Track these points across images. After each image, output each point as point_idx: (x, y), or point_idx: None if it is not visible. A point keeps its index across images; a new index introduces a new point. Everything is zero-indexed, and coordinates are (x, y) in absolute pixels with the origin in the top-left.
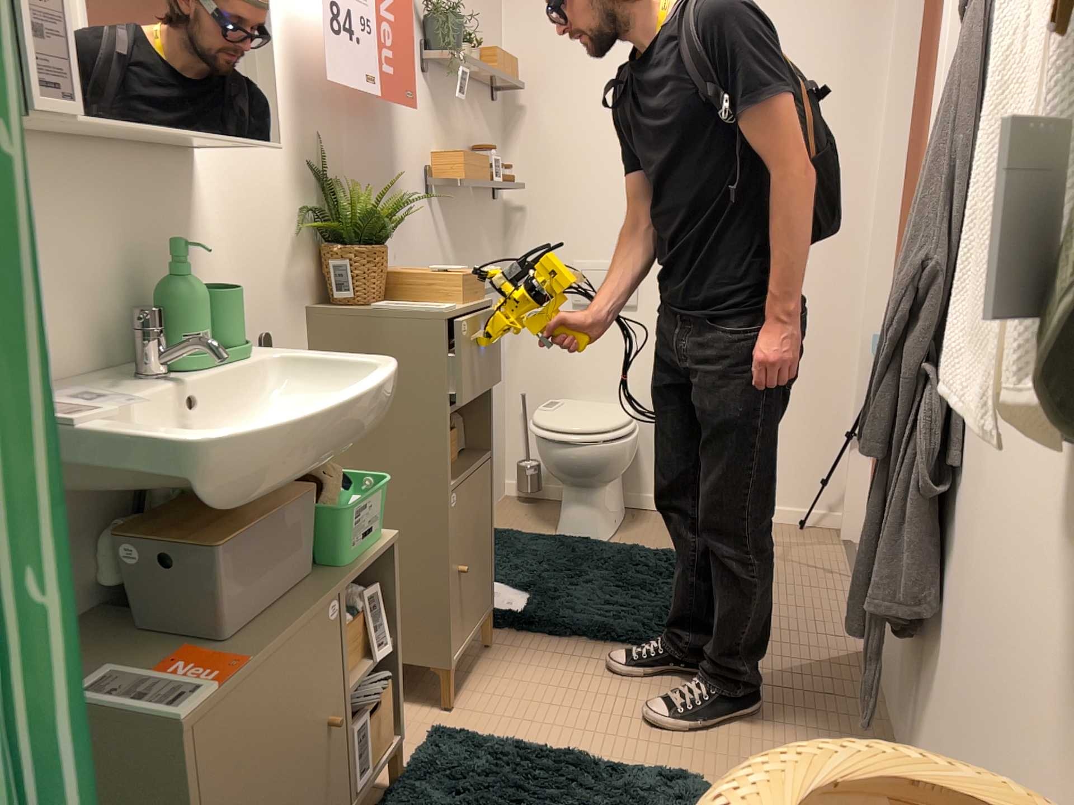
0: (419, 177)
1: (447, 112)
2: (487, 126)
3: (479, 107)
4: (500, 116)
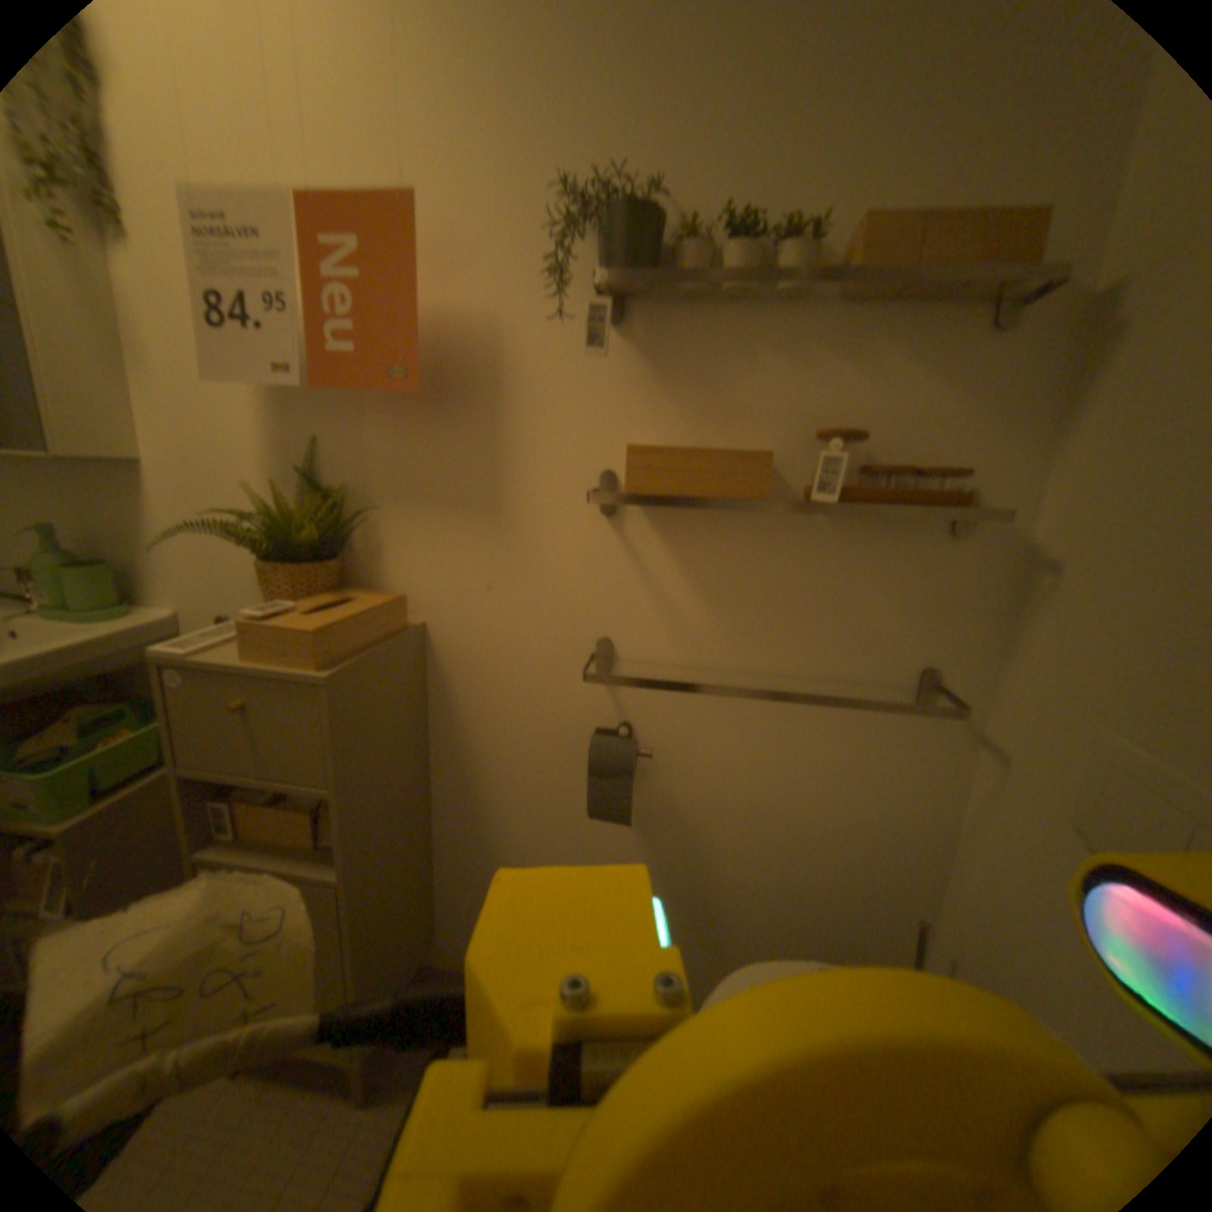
0: (573, 483)
1: (711, 373)
2: (949, 378)
3: (895, 344)
4: (1055, 346)
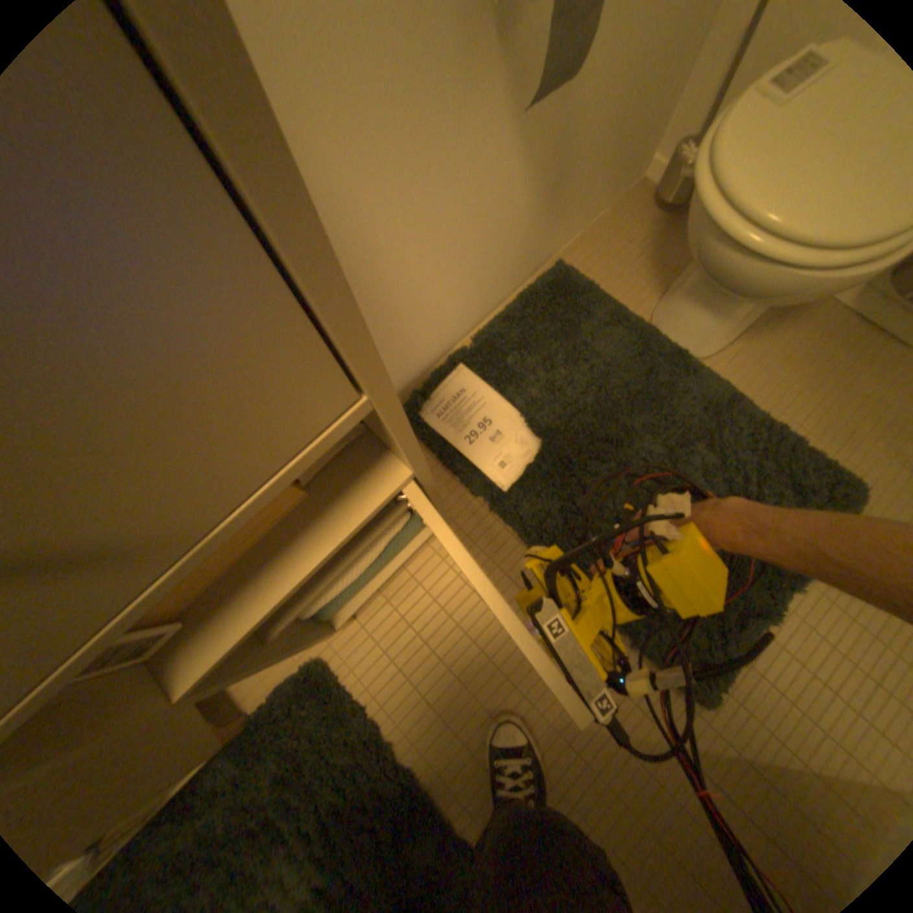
0: None
1: None
2: None
3: None
4: None
